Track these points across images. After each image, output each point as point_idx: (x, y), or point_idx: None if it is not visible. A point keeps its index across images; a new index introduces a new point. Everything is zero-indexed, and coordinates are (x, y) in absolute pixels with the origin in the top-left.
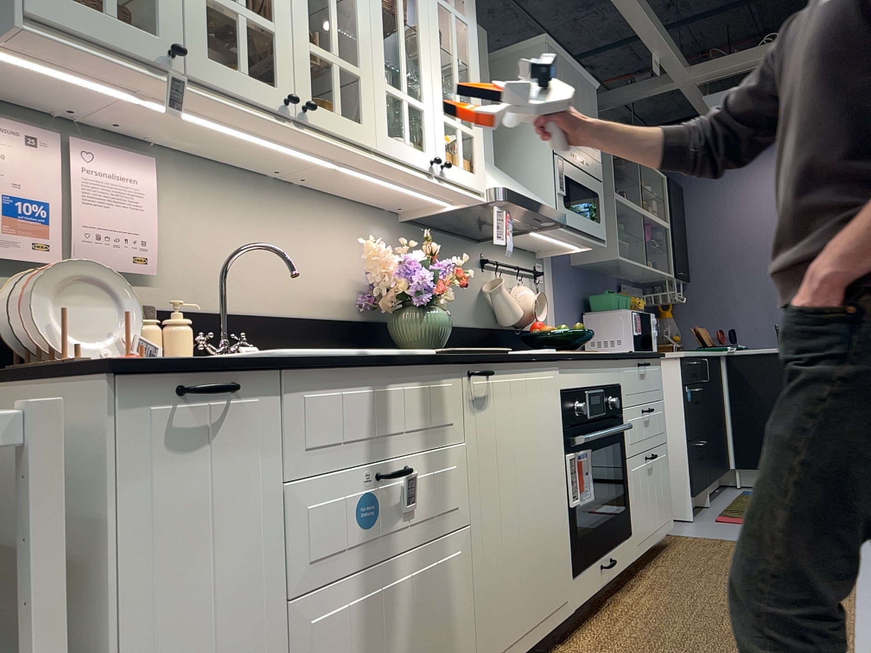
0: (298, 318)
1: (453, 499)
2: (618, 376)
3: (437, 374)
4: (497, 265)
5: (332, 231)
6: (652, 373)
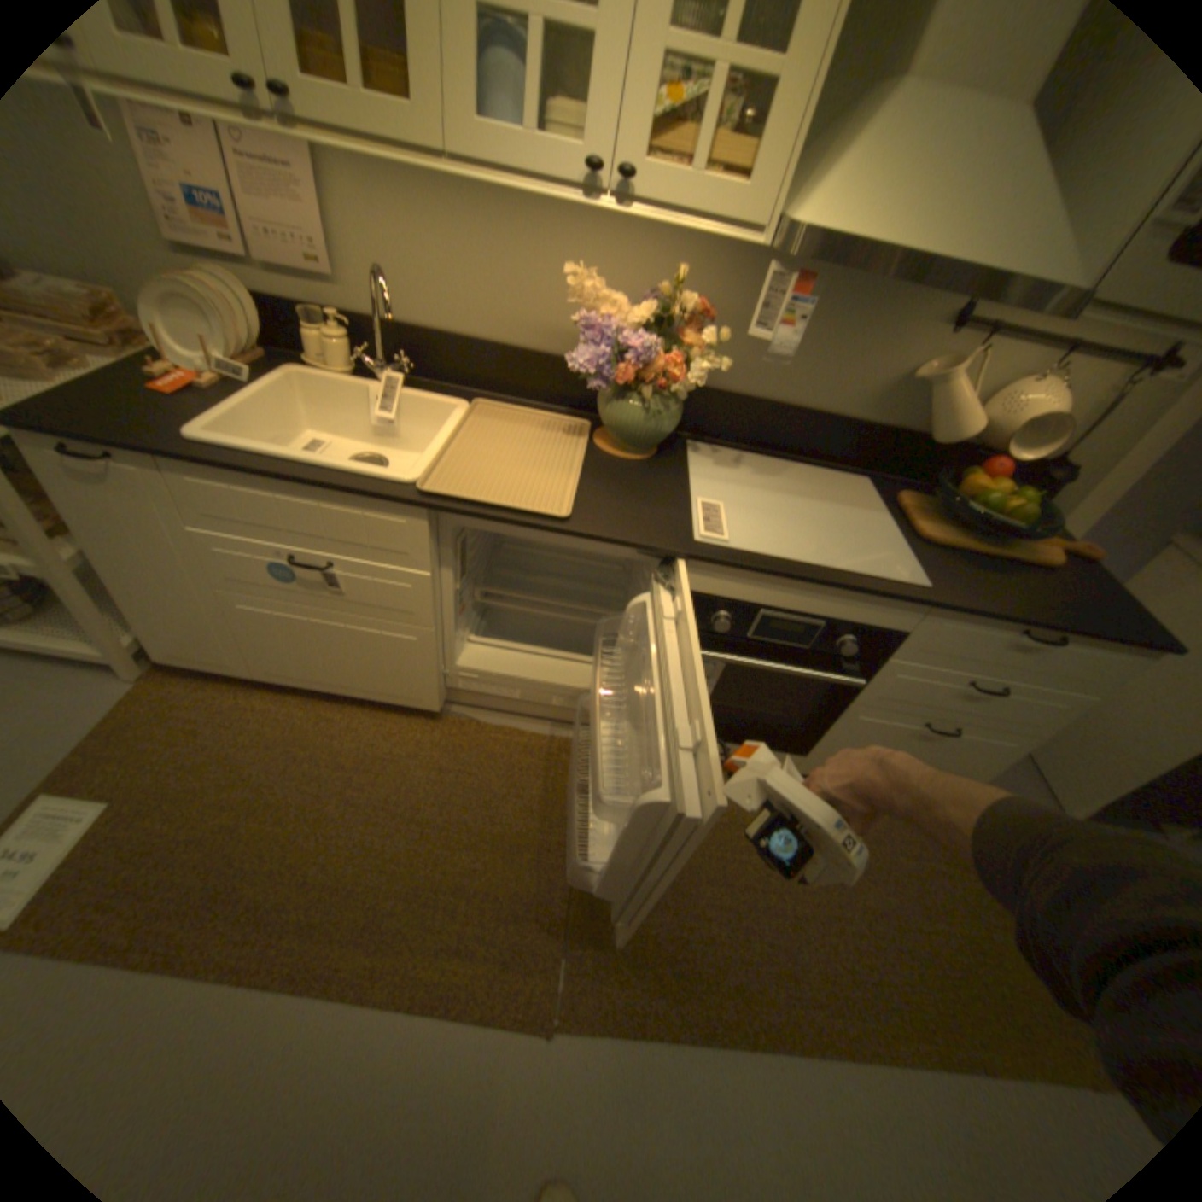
0: (507, 346)
1: (406, 605)
2: (905, 623)
3: (380, 507)
4: (997, 326)
5: (583, 232)
6: (1081, 657)
